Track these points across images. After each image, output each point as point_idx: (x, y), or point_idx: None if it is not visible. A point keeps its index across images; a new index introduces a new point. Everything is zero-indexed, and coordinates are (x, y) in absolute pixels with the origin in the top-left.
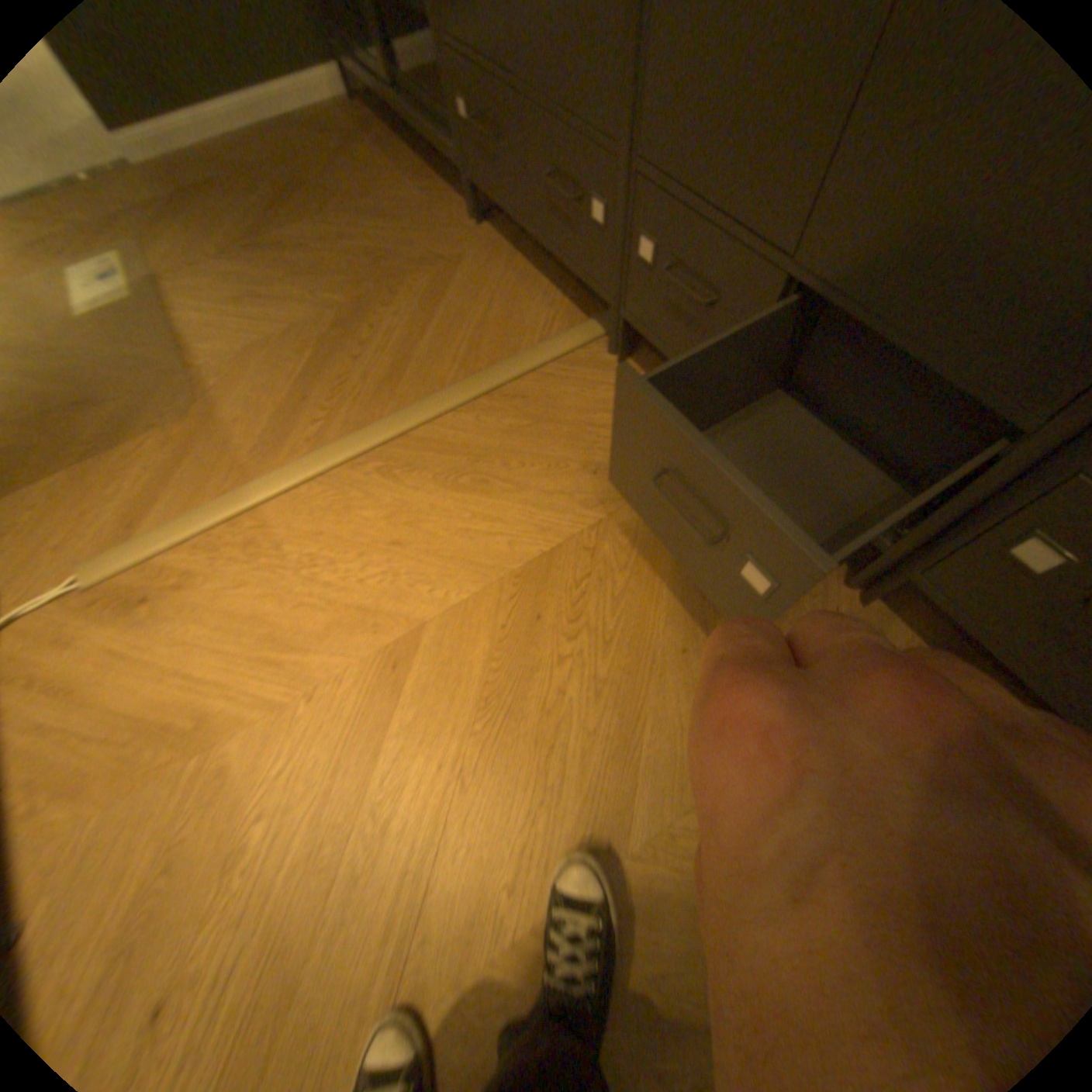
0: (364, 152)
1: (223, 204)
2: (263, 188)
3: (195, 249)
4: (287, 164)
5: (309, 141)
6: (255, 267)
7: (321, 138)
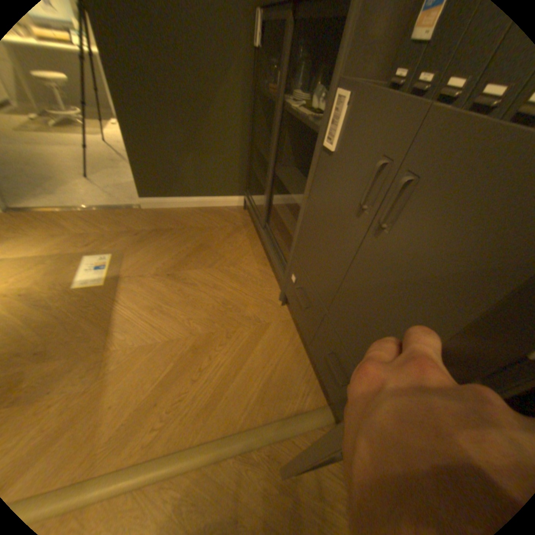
0: (242, 238)
1: (171, 244)
2: (192, 242)
3: (148, 265)
4: (207, 232)
5: (221, 223)
6: (170, 288)
7: (226, 224)
